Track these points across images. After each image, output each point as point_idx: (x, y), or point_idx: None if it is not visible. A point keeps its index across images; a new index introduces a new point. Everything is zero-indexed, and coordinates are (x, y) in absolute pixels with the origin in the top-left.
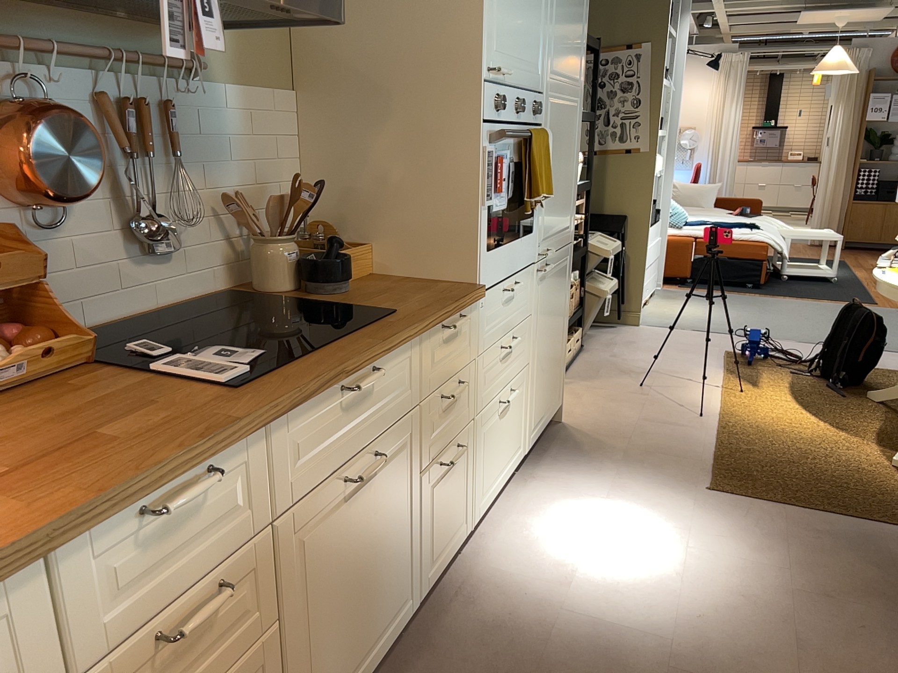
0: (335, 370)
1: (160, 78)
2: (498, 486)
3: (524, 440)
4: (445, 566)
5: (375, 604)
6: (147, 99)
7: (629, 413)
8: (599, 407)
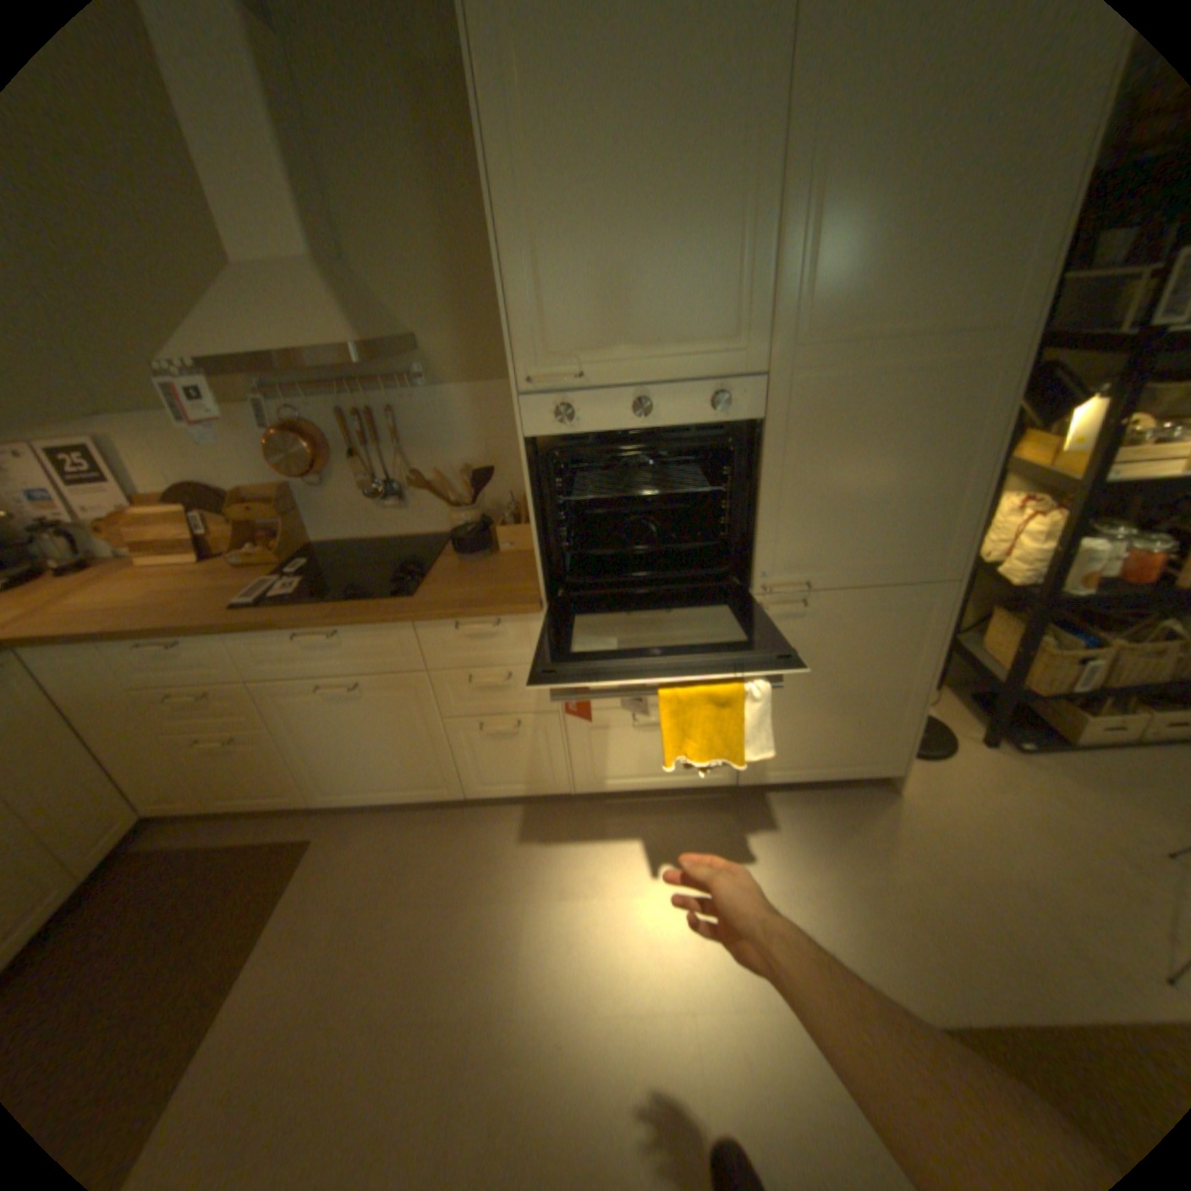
0: (272, 623)
1: (383, 390)
2: (642, 784)
3: (727, 770)
4: (514, 796)
5: (387, 770)
6: (372, 406)
7: (1028, 866)
8: (999, 823)
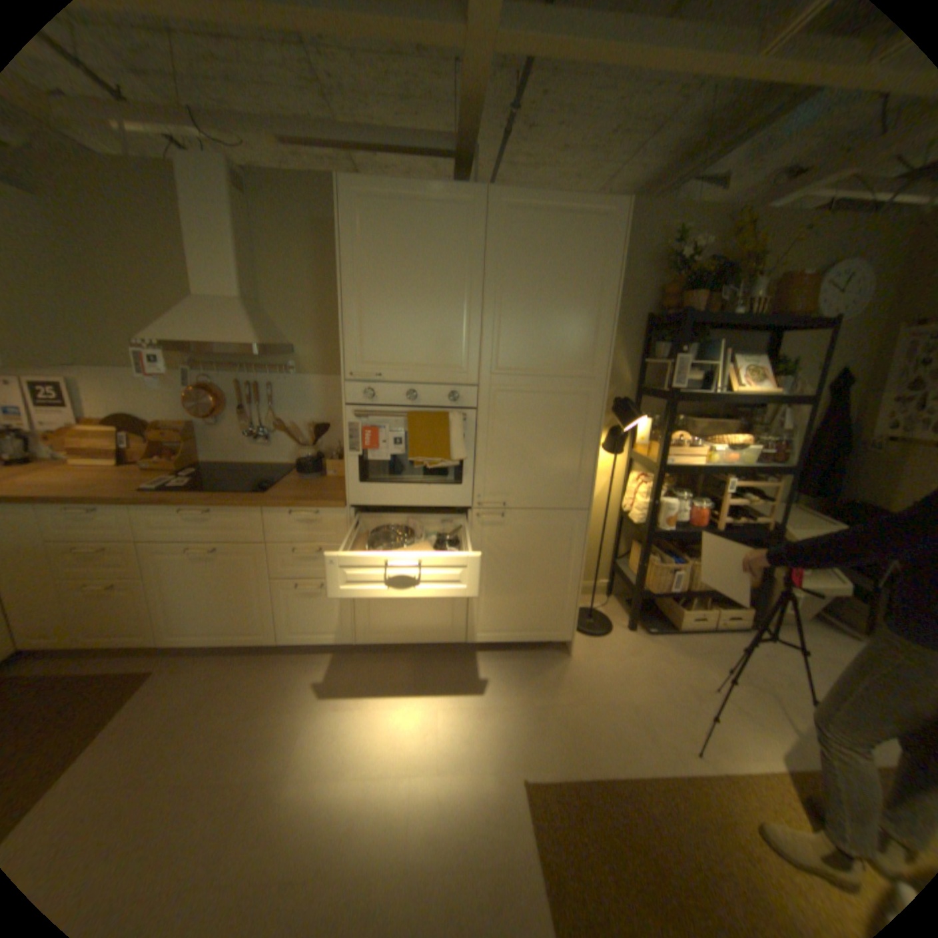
0: (167, 501)
1: (268, 374)
2: (403, 639)
3: (459, 631)
4: (313, 645)
5: (224, 618)
6: (260, 382)
7: (637, 696)
8: (626, 672)
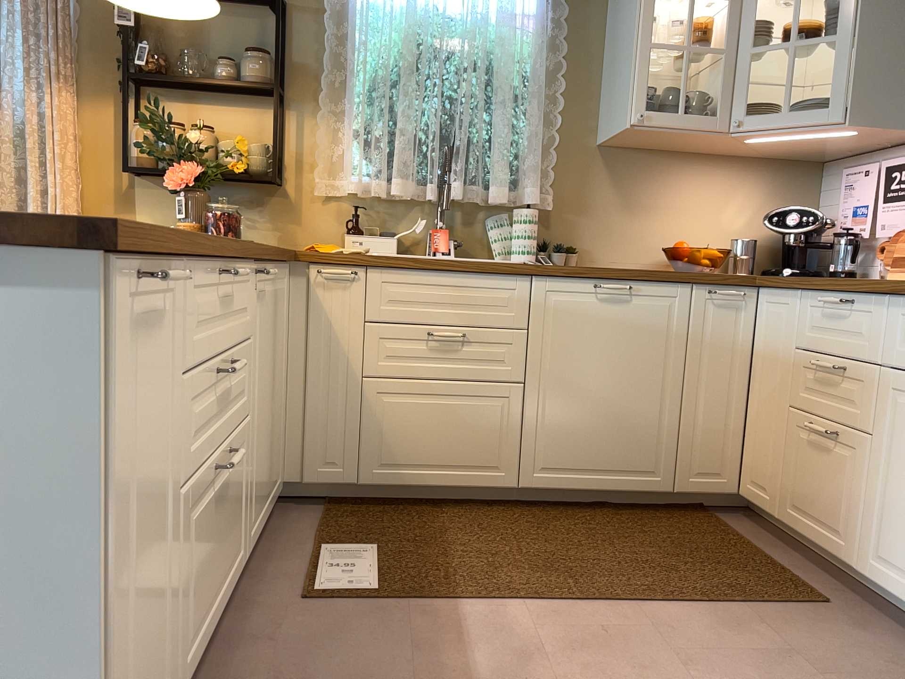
0: None
1: None
2: None
3: None
4: None
5: None
6: None
7: None
8: None
